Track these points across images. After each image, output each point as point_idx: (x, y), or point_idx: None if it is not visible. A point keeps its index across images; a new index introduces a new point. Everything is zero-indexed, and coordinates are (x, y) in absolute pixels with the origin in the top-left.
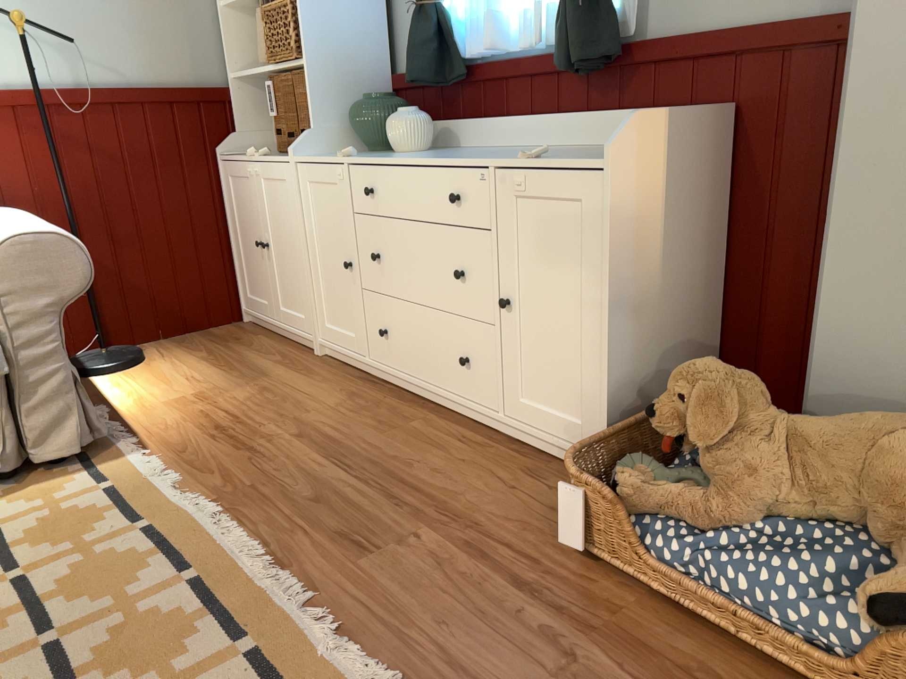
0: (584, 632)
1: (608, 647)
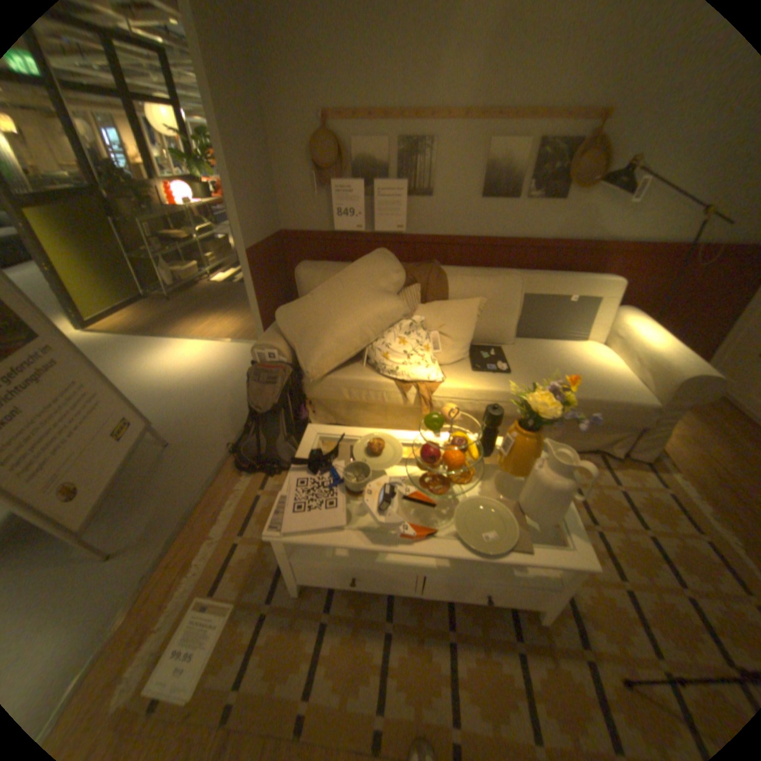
0: None
1: None
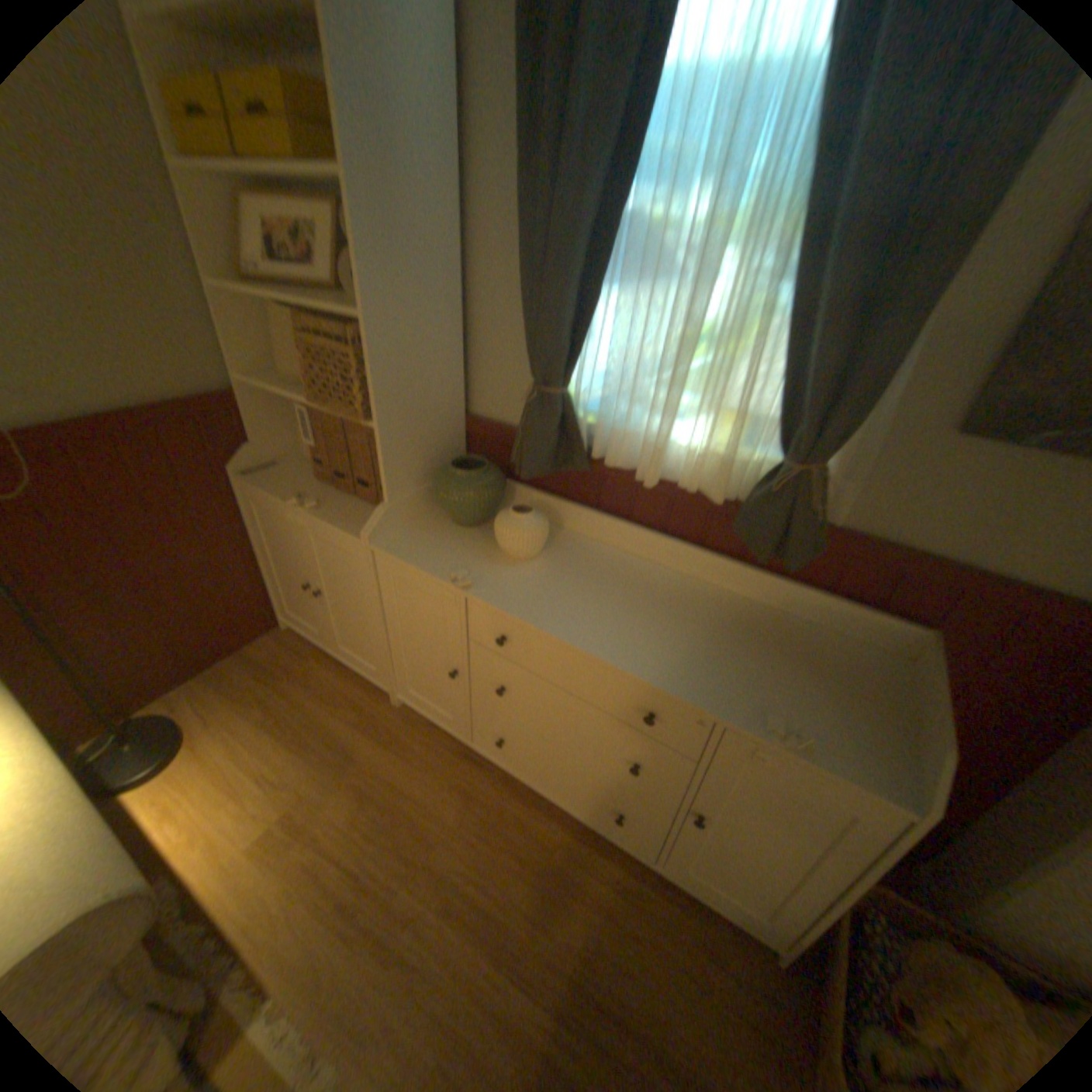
0: None
1: None
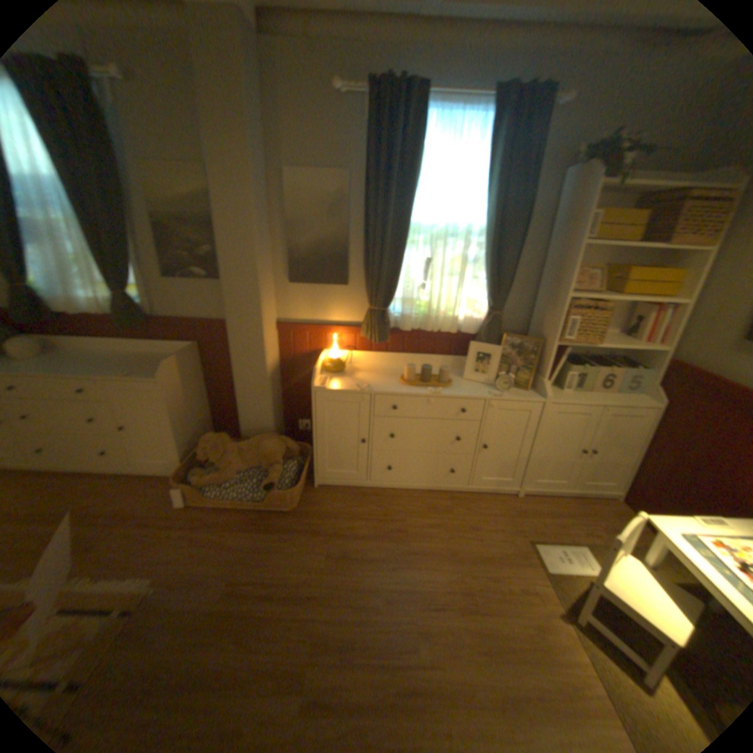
0: (191, 533)
1: (200, 533)
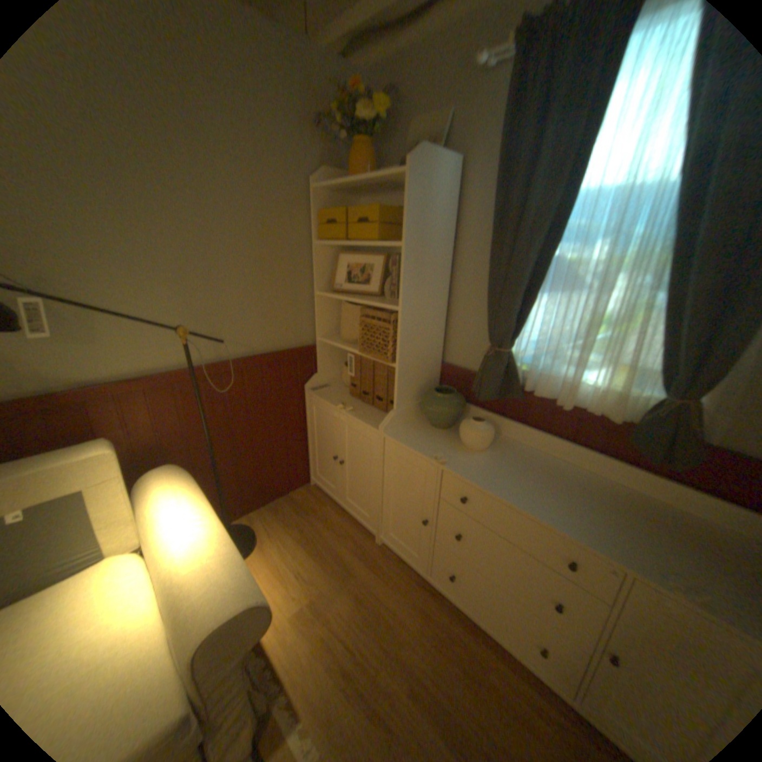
0: None
1: None
